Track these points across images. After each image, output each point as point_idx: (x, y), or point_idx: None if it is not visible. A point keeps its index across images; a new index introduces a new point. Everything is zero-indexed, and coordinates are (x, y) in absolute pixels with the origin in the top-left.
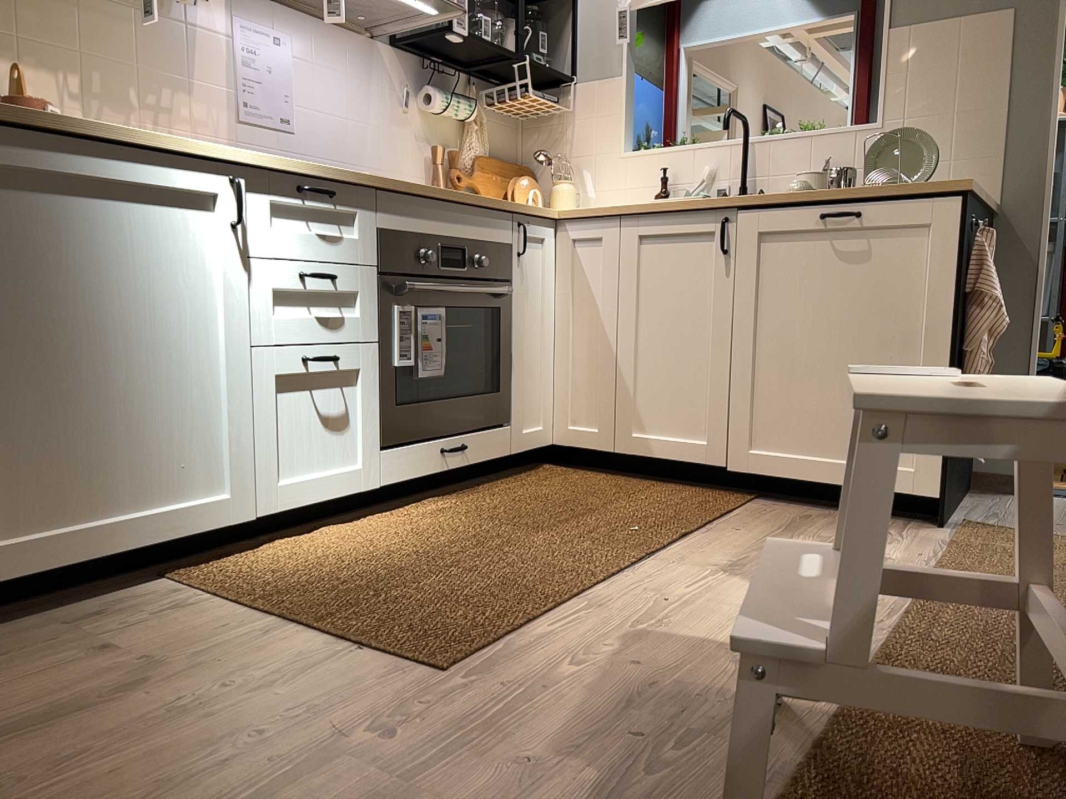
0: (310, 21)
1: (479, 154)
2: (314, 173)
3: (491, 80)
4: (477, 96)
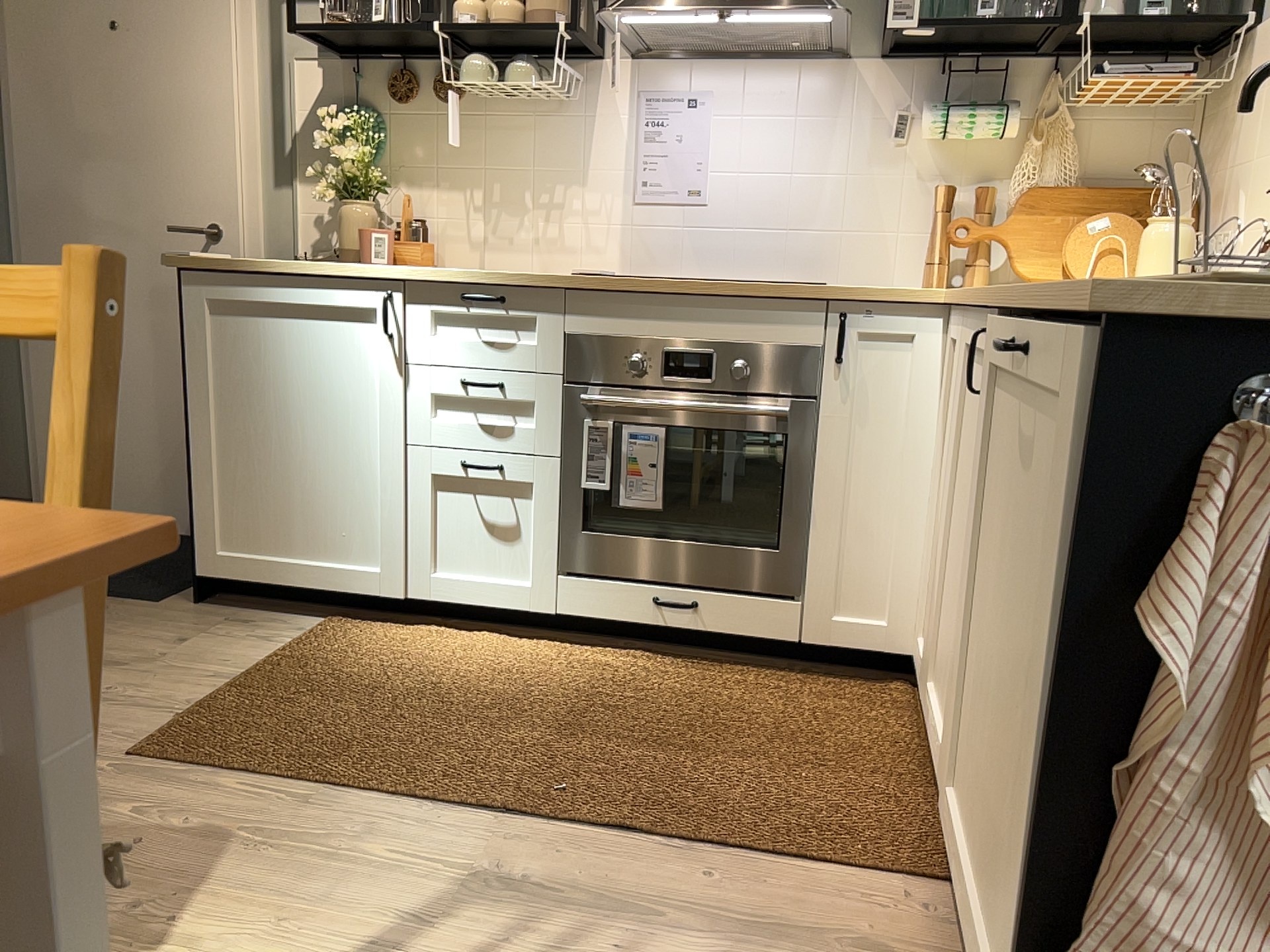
0: (754, 58)
1: (1040, 185)
2: (473, 279)
3: (1103, 52)
4: (1052, 89)
